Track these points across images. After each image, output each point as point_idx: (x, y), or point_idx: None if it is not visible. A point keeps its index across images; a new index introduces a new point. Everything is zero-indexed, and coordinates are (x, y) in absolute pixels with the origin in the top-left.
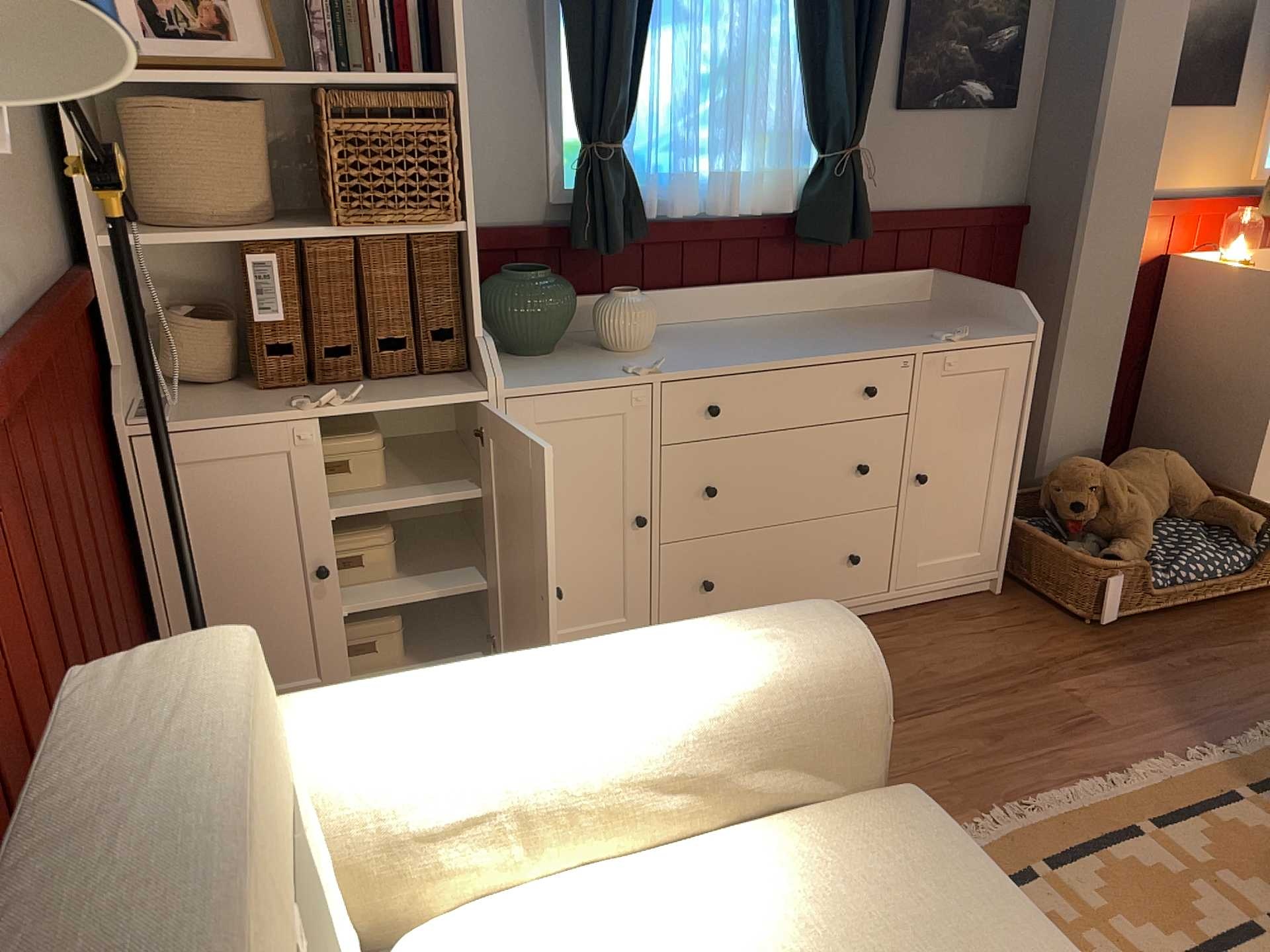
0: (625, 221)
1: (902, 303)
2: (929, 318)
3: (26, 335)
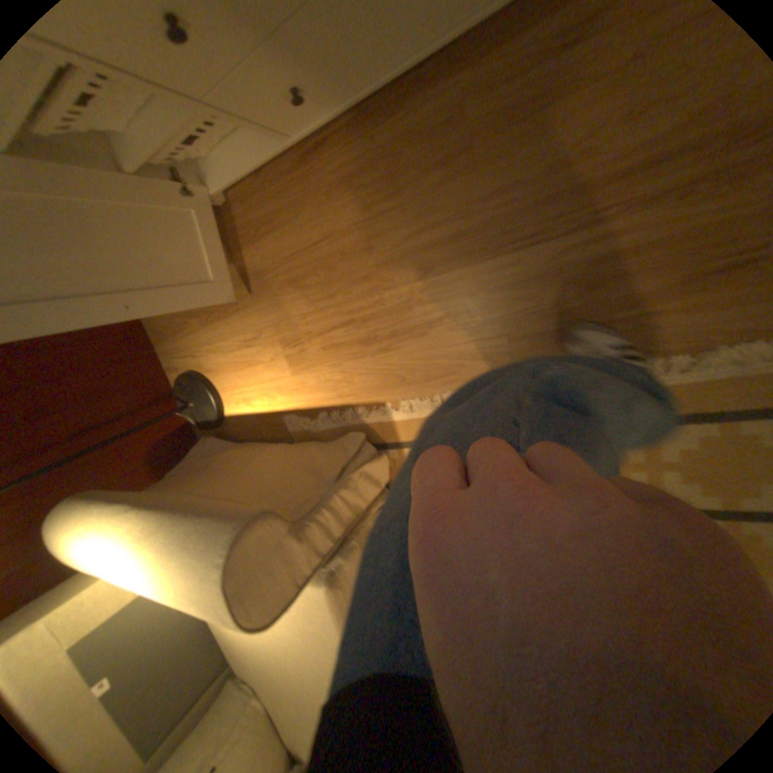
0: None
1: None
2: None
3: None
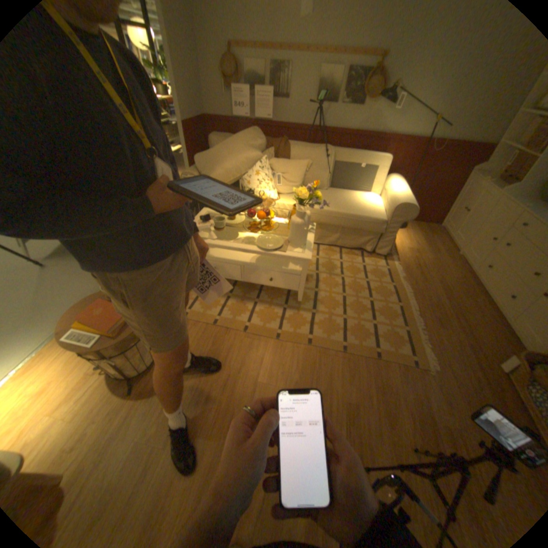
0: None
1: None
2: None
3: (446, 140)
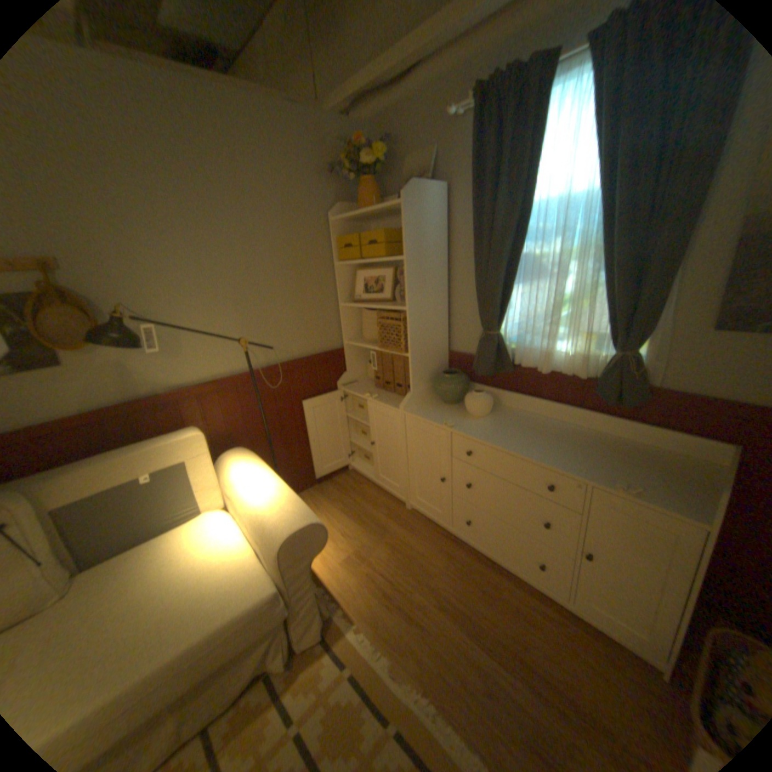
0: (495, 363)
1: (695, 458)
2: (672, 474)
3: (278, 365)
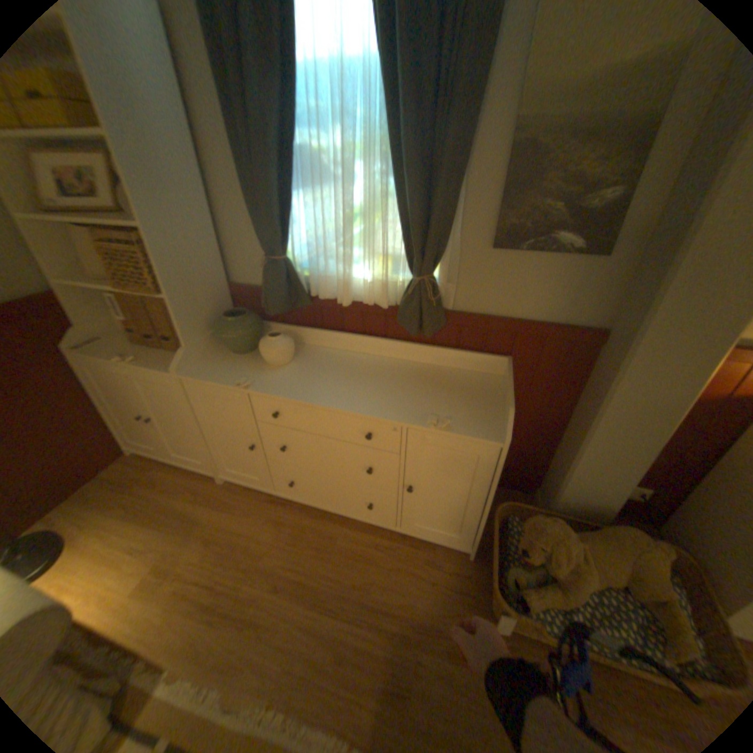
0: (288, 297)
1: (479, 372)
2: (466, 394)
3: None
